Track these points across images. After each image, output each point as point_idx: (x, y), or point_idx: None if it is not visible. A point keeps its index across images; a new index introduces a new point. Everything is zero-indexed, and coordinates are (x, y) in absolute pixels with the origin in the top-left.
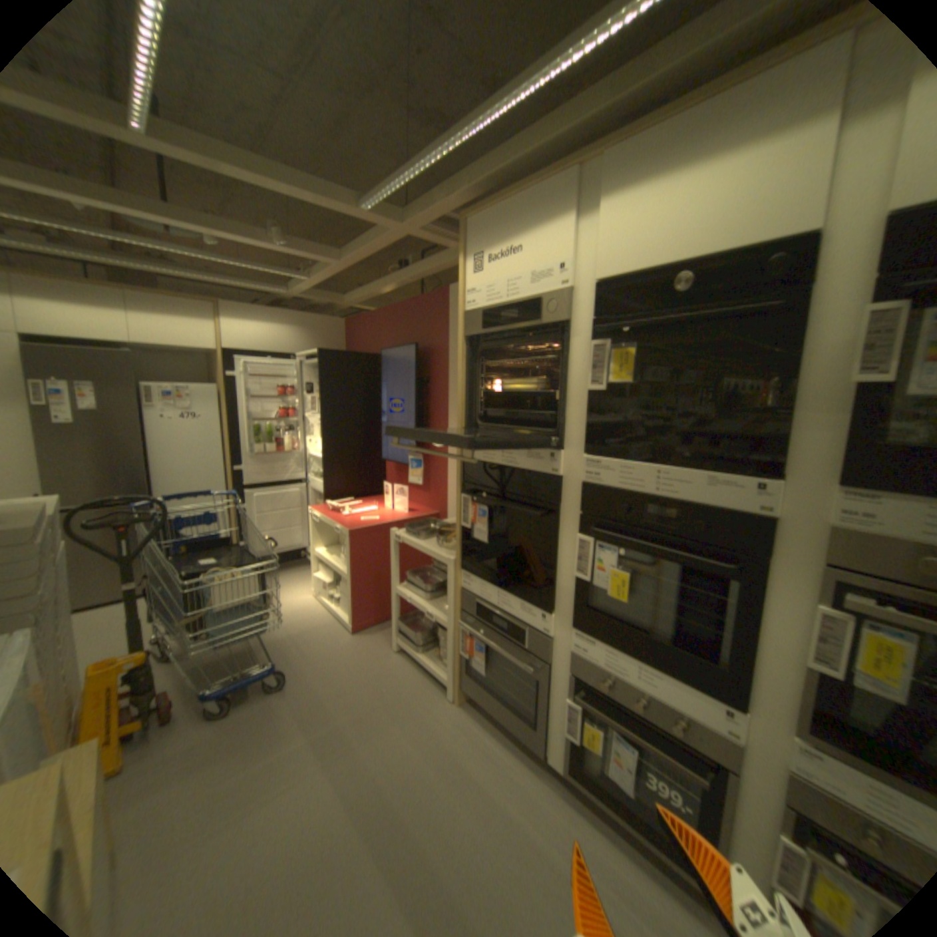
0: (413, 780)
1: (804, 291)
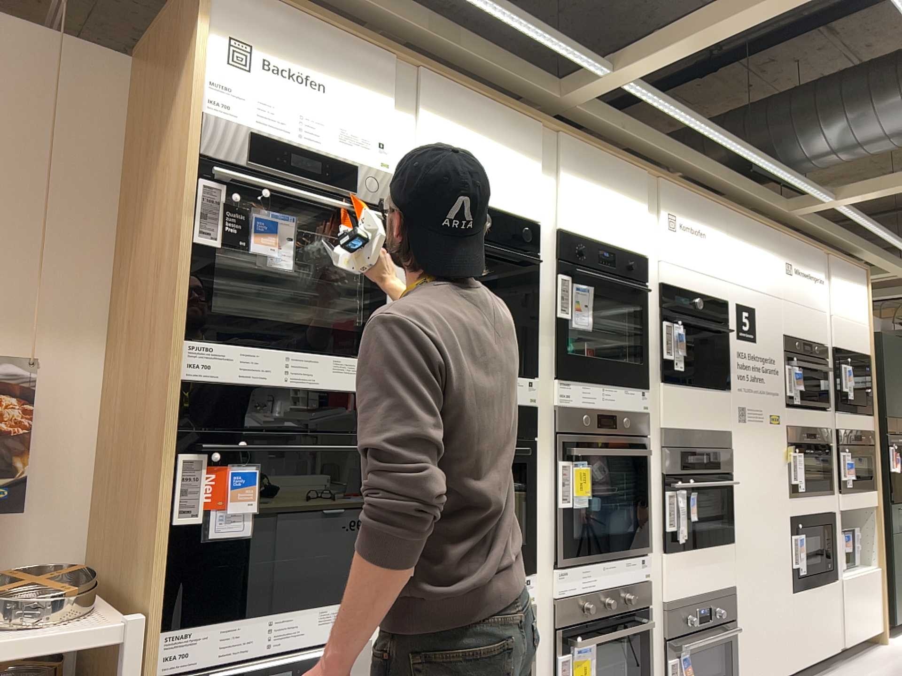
0: None
1: (532, 260)
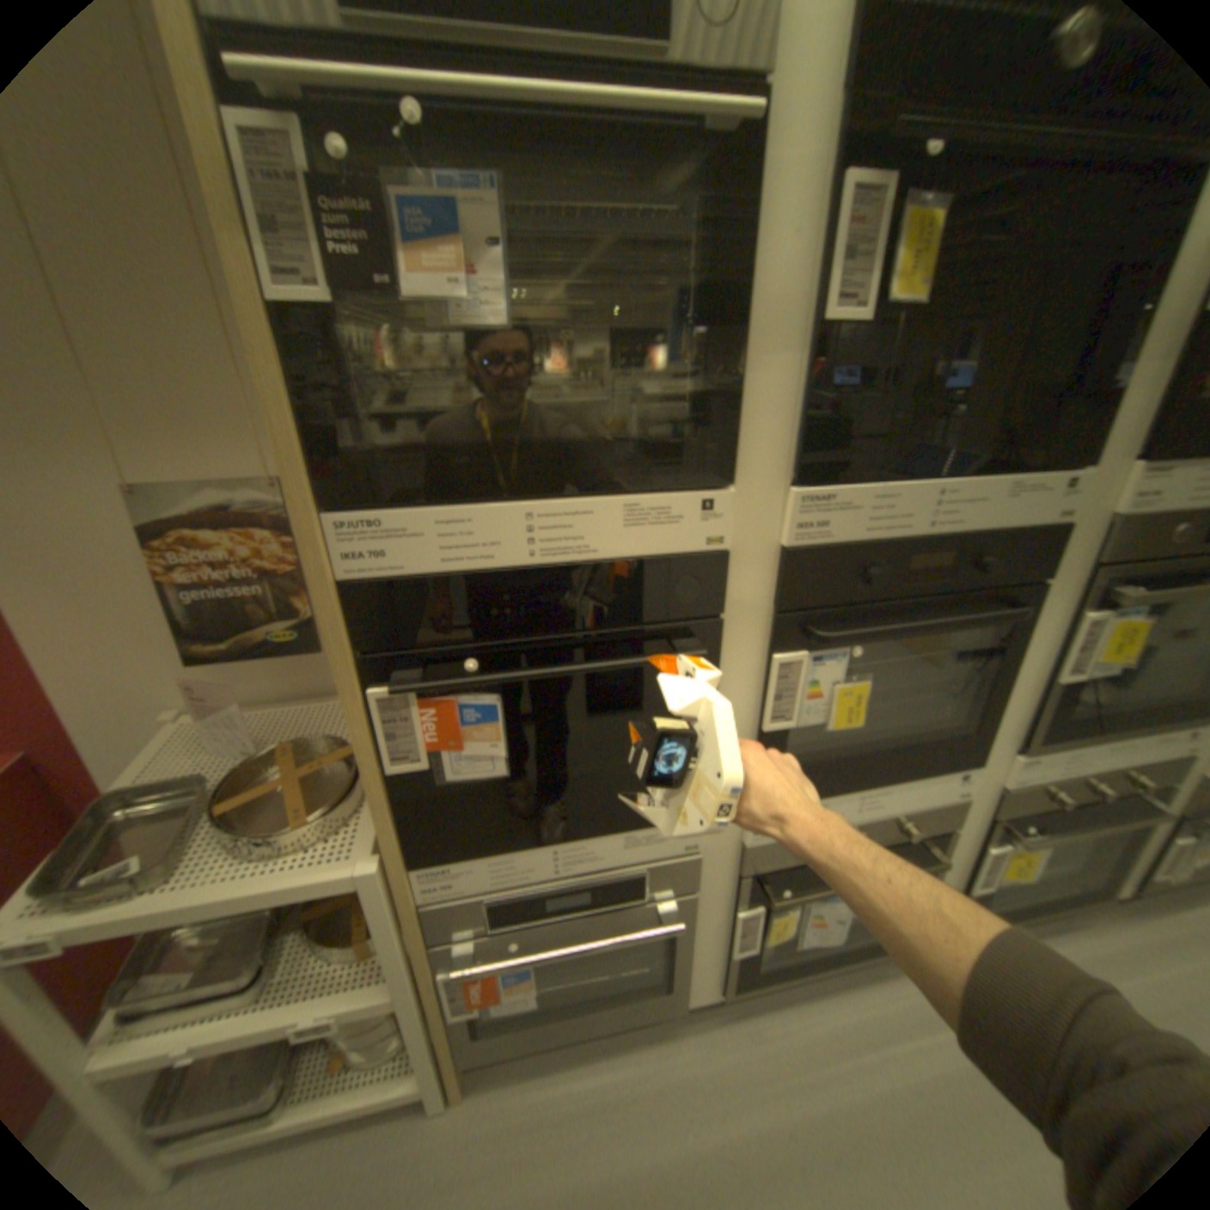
0: None
1: None
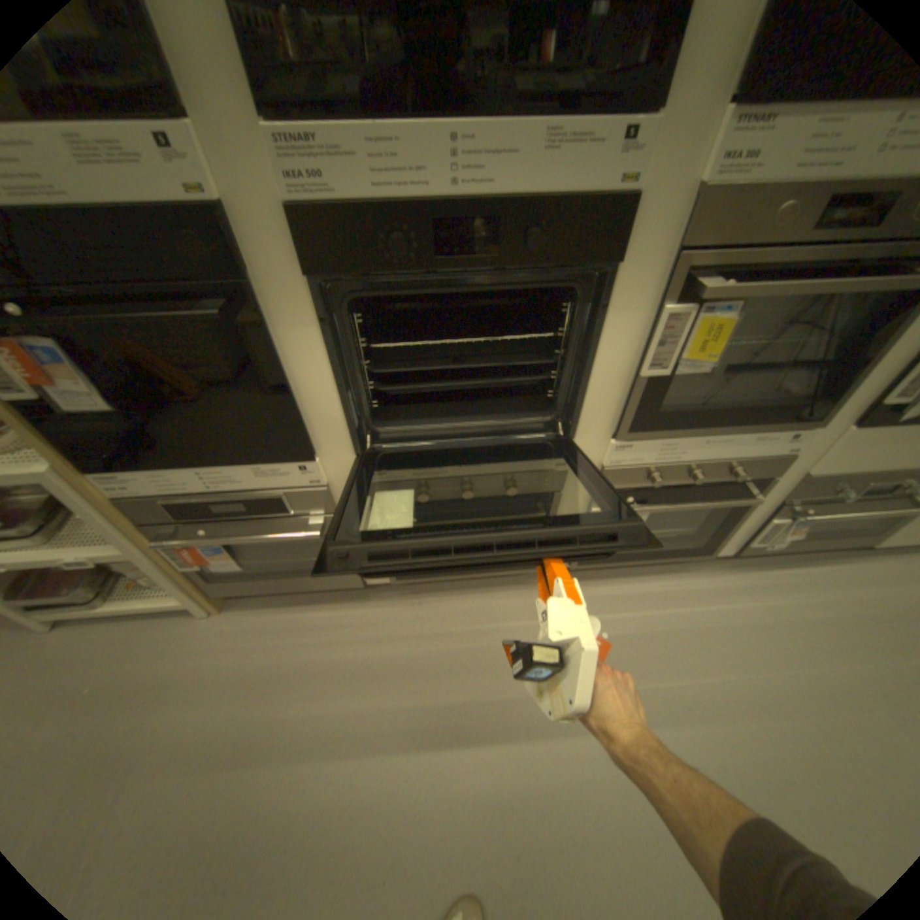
0: (235, 737)
1: None
